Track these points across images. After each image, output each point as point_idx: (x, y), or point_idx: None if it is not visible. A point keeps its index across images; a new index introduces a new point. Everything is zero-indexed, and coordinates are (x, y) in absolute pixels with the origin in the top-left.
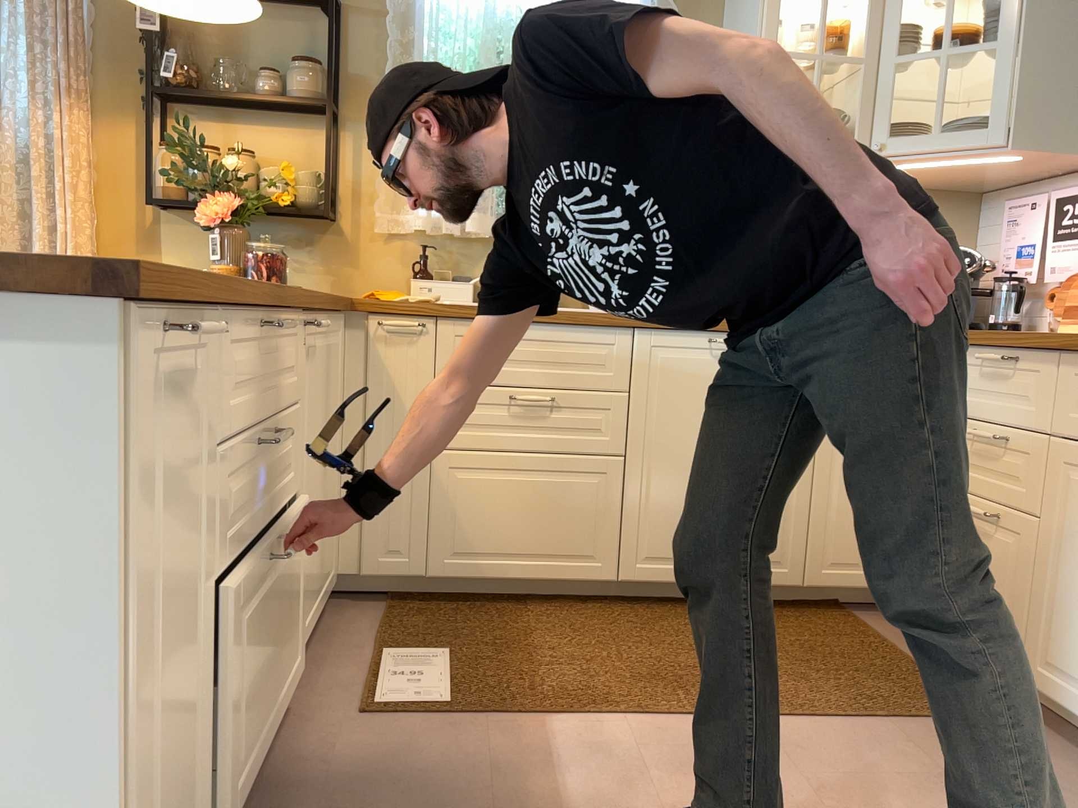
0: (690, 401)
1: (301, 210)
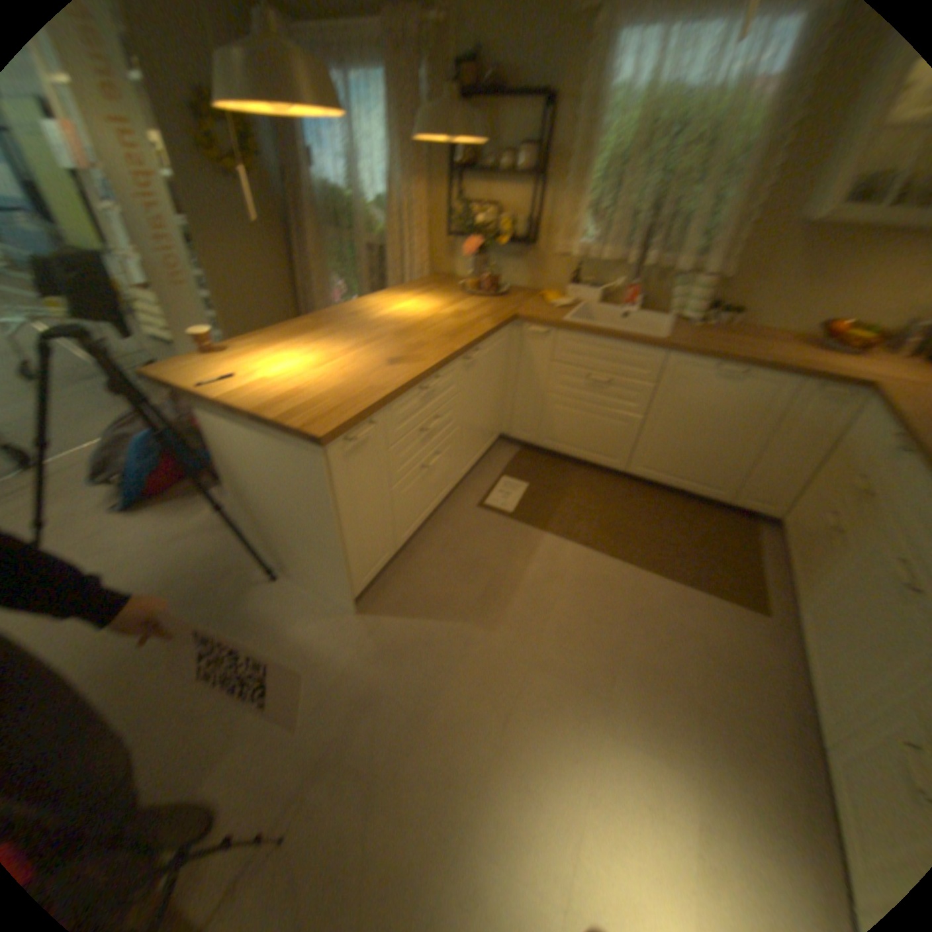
0: (692, 397)
1: (518, 237)
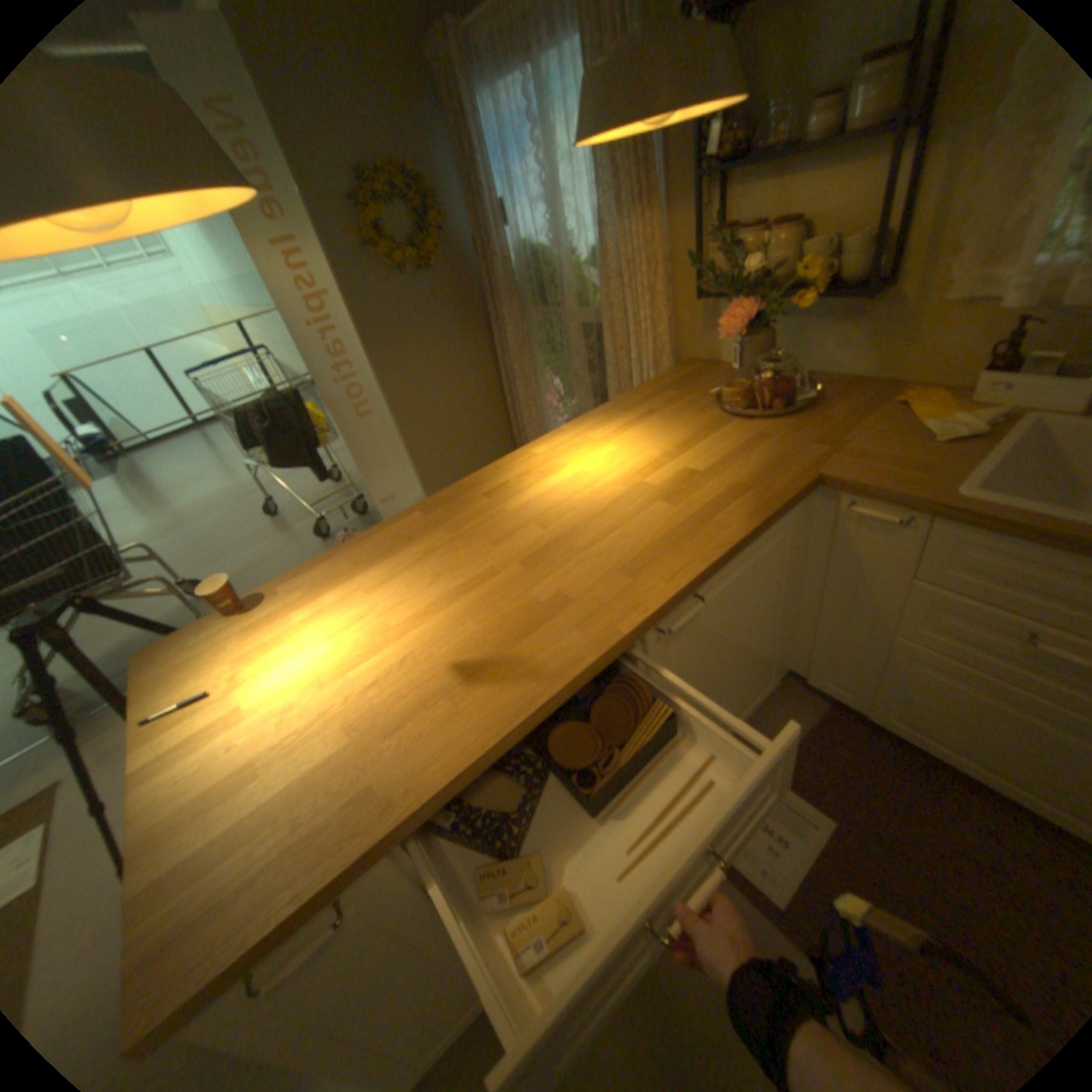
0: None
1: (845, 280)
